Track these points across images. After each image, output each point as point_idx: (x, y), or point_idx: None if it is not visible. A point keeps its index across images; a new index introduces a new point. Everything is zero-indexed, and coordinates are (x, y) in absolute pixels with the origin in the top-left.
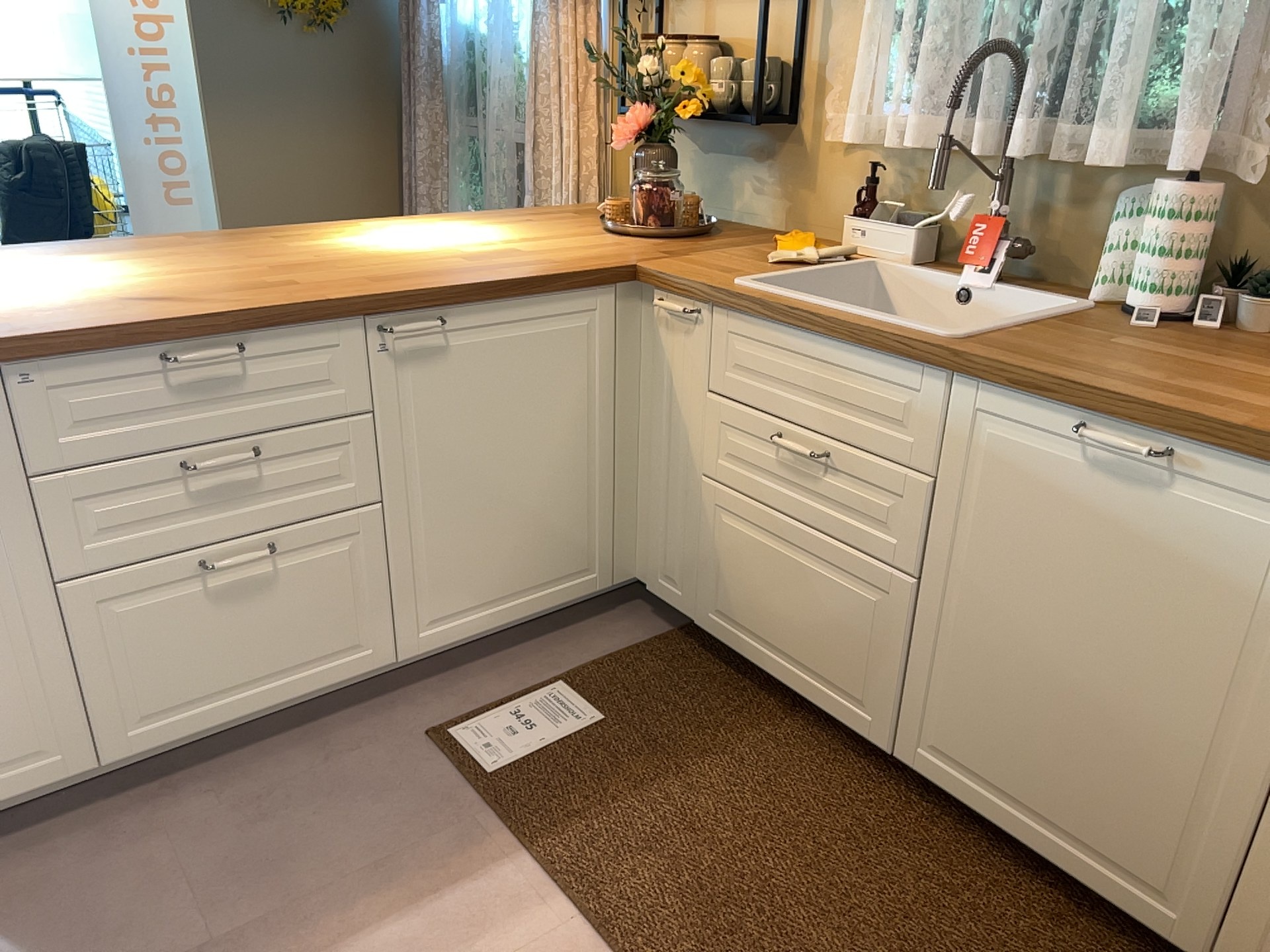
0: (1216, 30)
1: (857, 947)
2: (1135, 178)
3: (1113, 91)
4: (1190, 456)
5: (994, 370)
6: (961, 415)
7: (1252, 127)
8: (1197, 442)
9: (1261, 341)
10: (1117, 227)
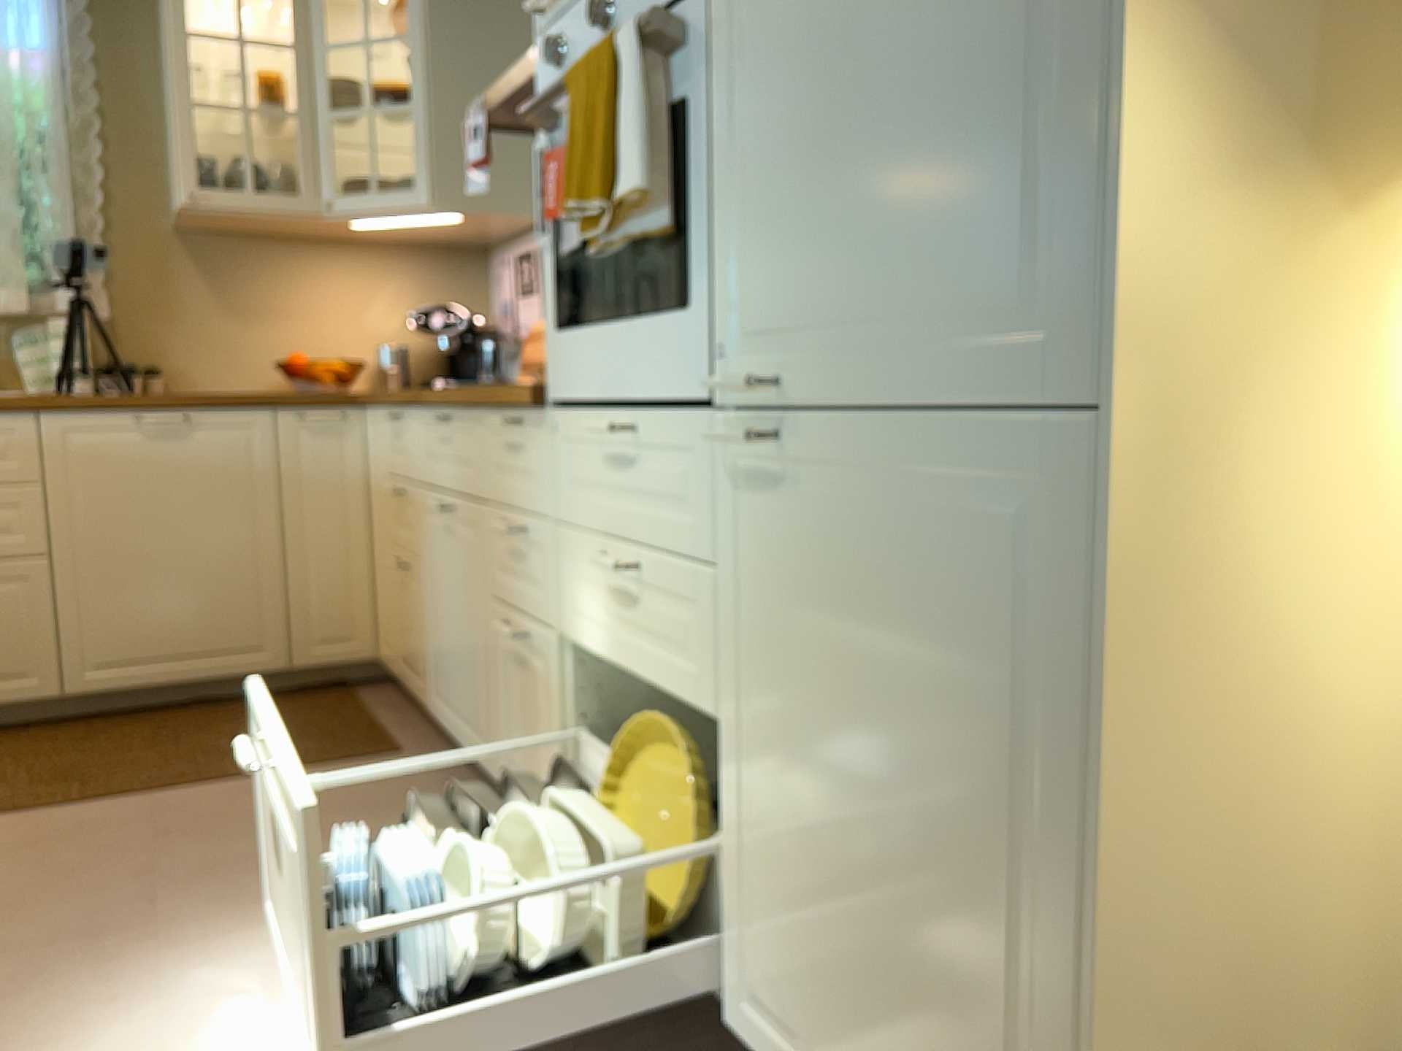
0: (58, 236)
1: (150, 751)
2: (19, 322)
3: (7, 266)
4: (195, 415)
5: (70, 400)
6: (51, 436)
7: (87, 290)
8: (198, 406)
9: (145, 396)
10: (23, 351)
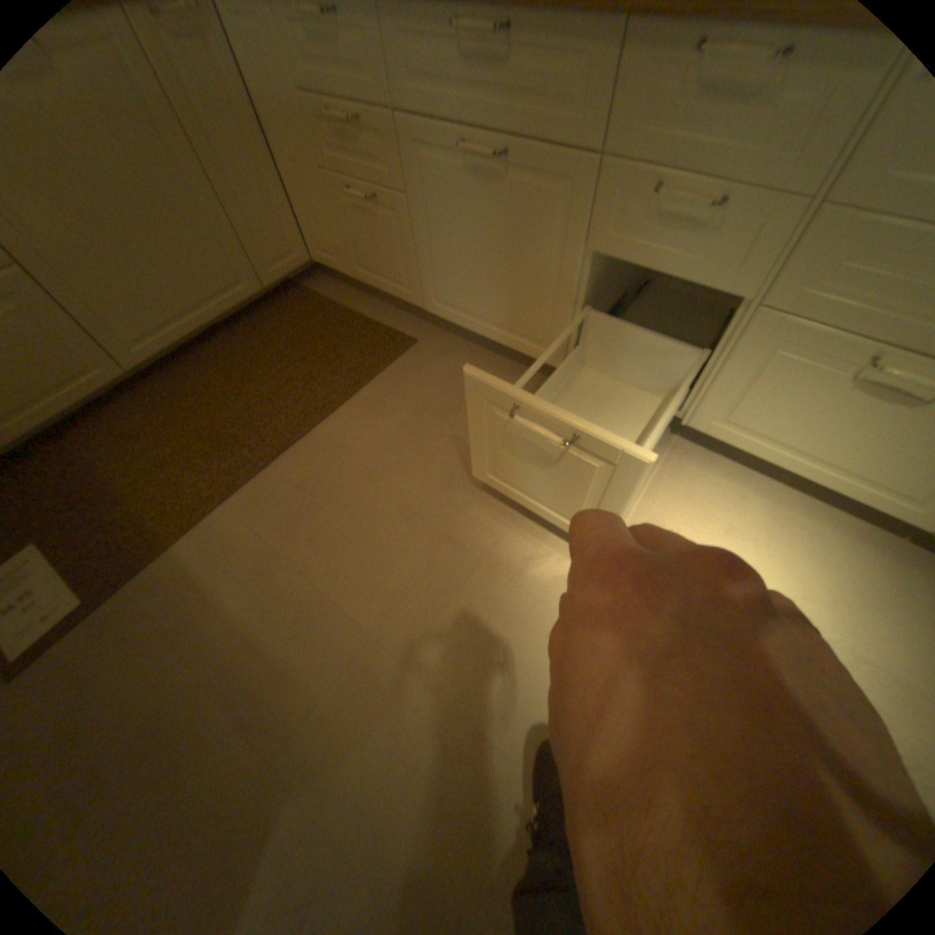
0: None
1: (244, 393)
2: None
3: None
4: None
5: None
6: None
7: None
8: None
9: None
10: None
